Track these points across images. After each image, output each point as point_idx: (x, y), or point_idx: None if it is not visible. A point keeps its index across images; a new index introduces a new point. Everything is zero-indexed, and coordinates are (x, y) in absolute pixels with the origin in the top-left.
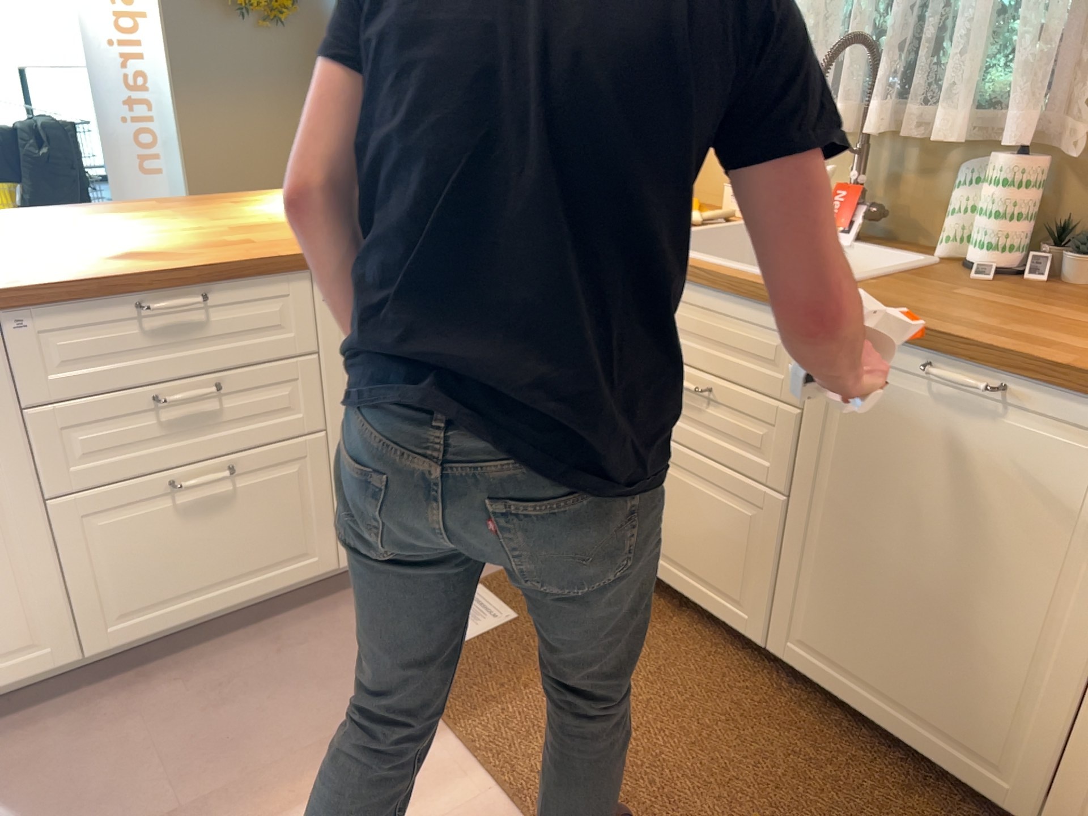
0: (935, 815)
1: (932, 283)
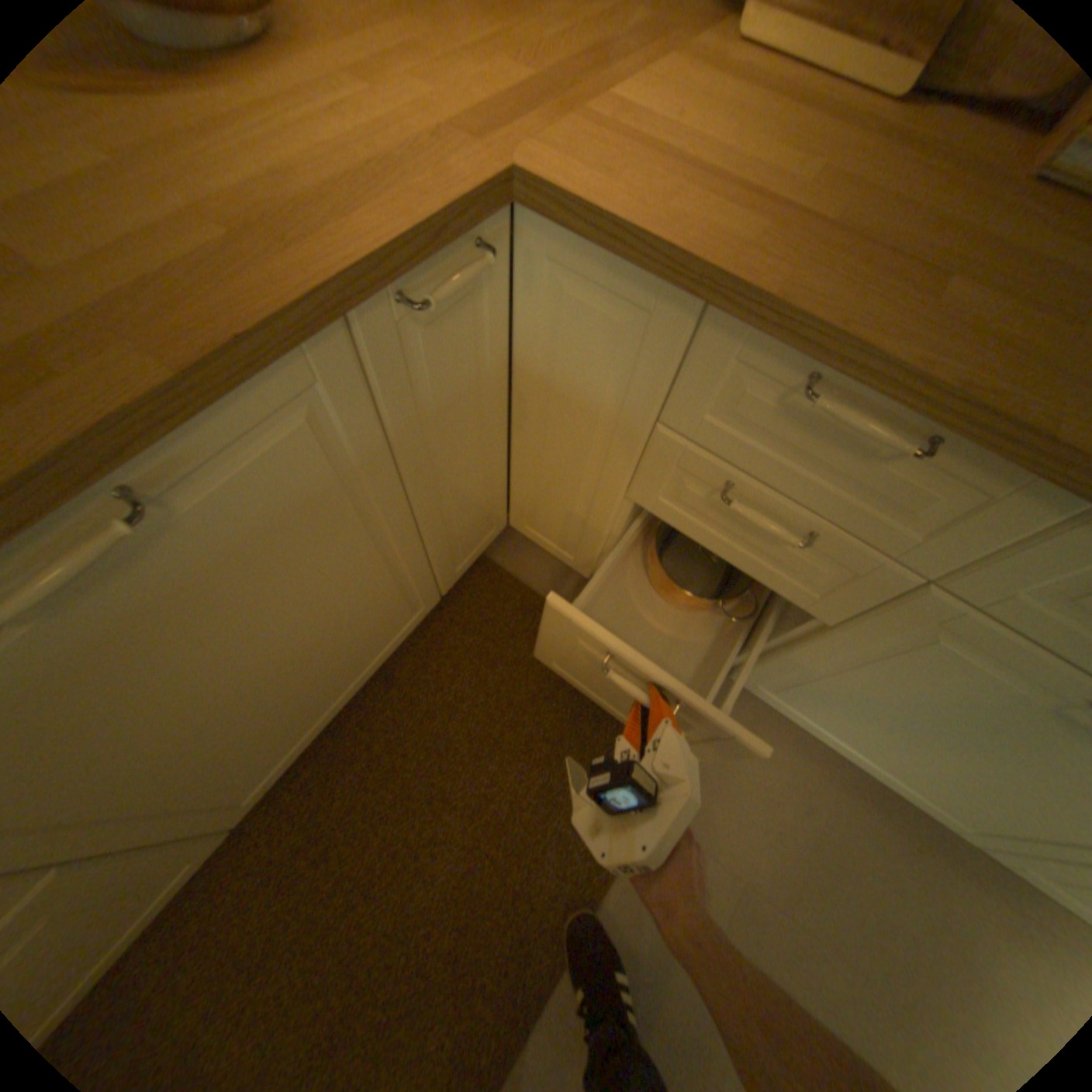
0: (413, 663)
1: None
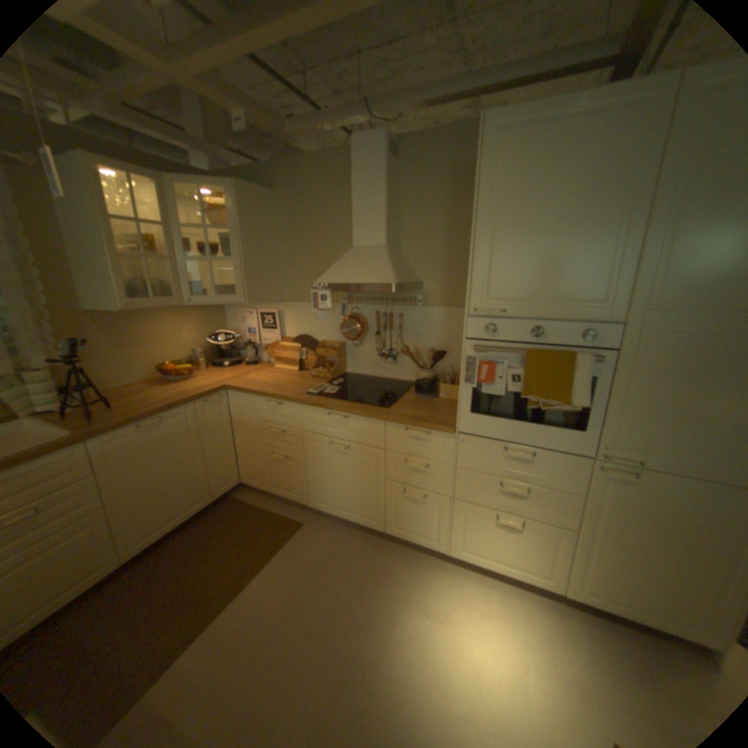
0: (196, 528)
1: (66, 419)
